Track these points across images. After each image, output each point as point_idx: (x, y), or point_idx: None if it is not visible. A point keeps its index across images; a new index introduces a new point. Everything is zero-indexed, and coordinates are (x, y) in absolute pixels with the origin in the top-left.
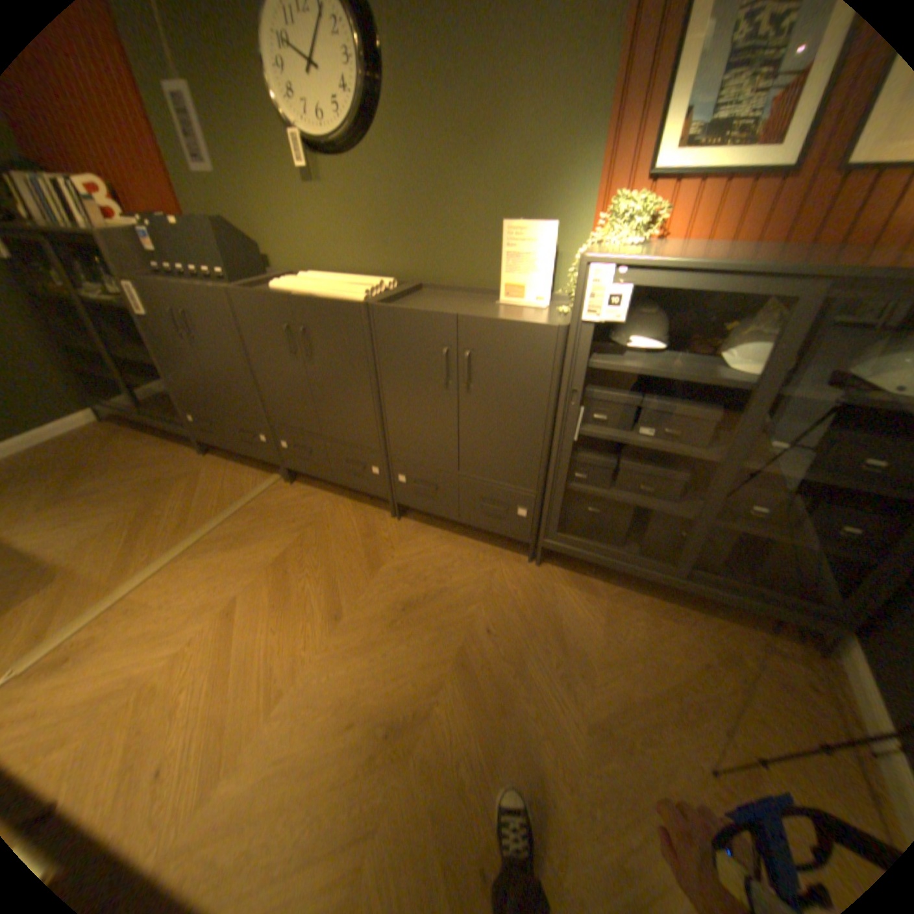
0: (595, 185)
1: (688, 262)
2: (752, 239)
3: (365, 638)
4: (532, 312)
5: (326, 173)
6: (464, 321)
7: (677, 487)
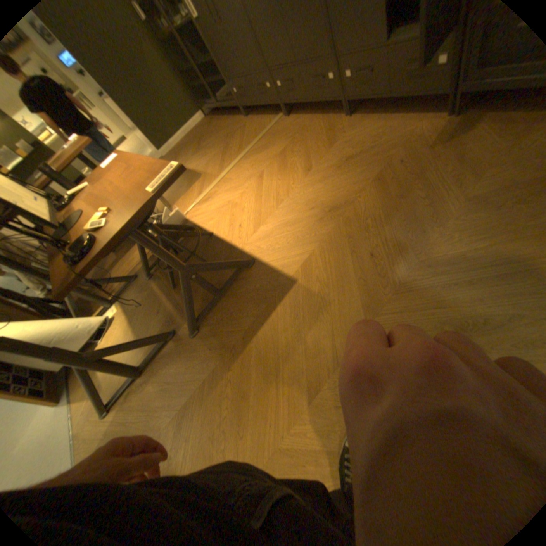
0: None
1: None
2: None
3: (324, 176)
4: None
5: None
6: None
7: None
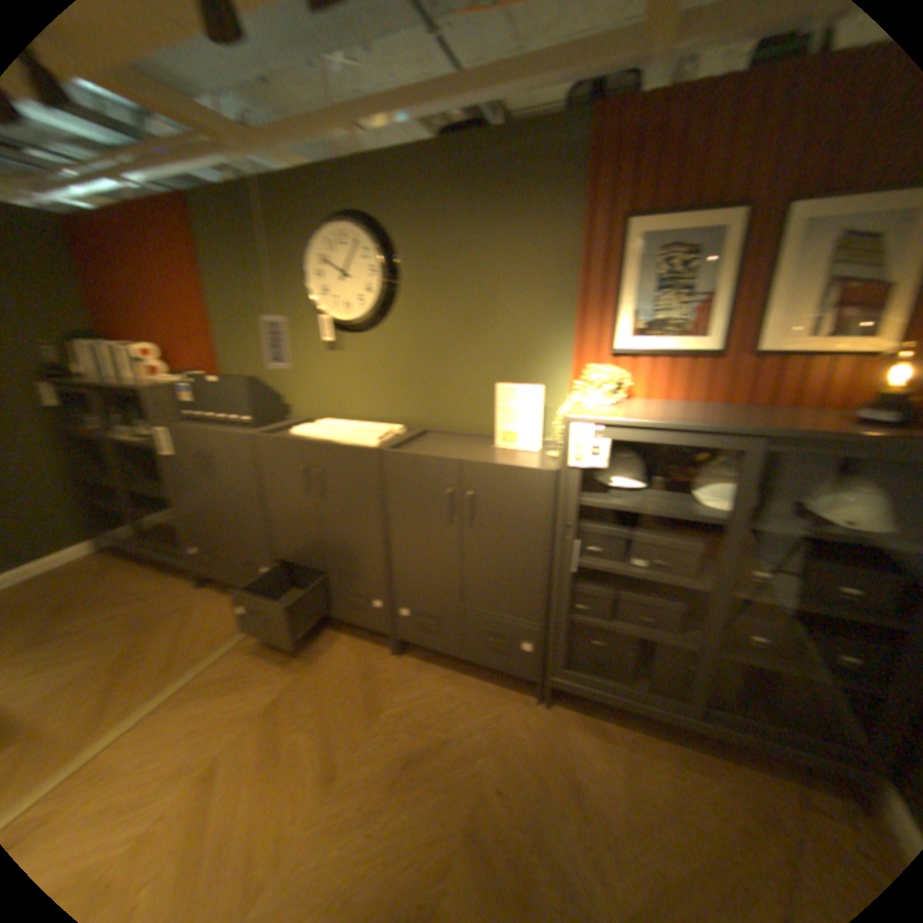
0: (568, 359)
1: (650, 423)
2: (699, 400)
3: (359, 809)
4: (523, 455)
5: (345, 344)
6: (464, 465)
7: (675, 618)
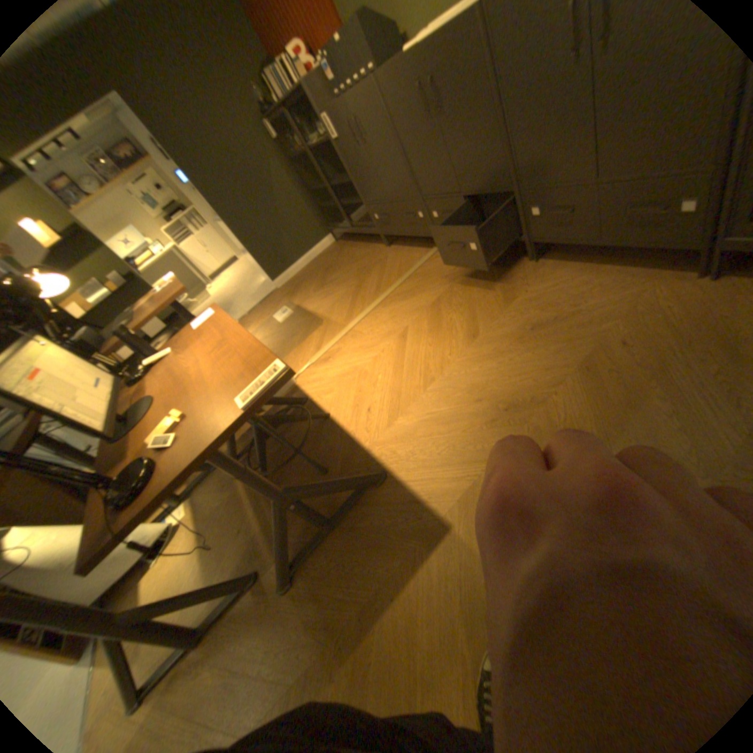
0: None
1: None
2: None
3: (497, 350)
4: None
5: None
6: None
7: None
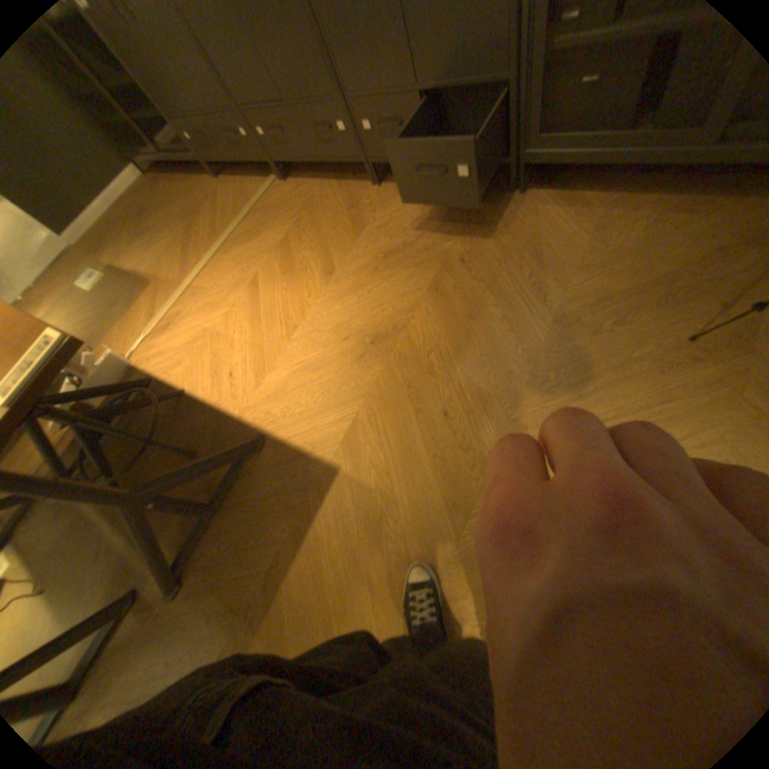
0: None
1: None
2: None
3: (355, 284)
4: None
5: None
6: None
7: None
